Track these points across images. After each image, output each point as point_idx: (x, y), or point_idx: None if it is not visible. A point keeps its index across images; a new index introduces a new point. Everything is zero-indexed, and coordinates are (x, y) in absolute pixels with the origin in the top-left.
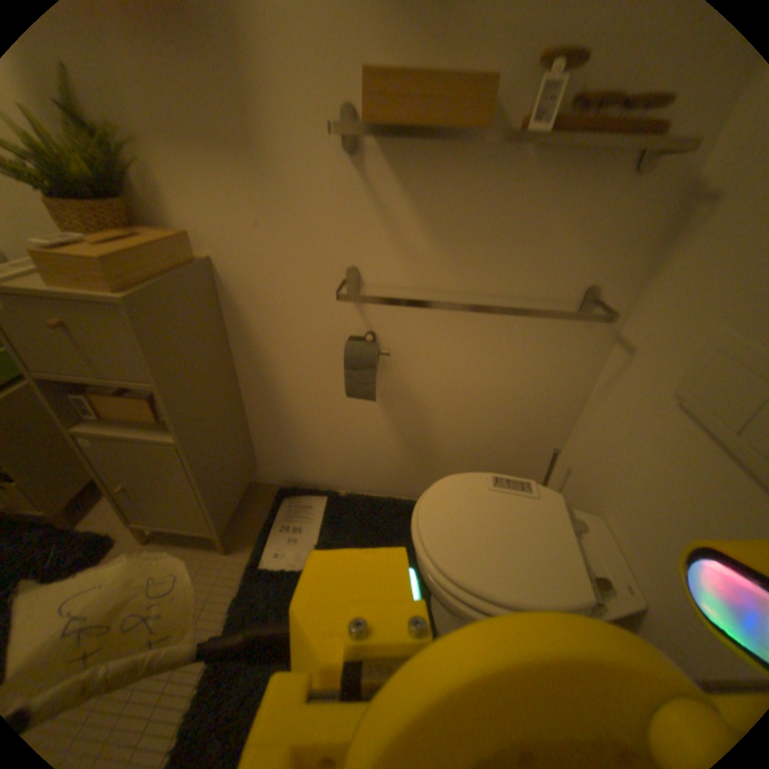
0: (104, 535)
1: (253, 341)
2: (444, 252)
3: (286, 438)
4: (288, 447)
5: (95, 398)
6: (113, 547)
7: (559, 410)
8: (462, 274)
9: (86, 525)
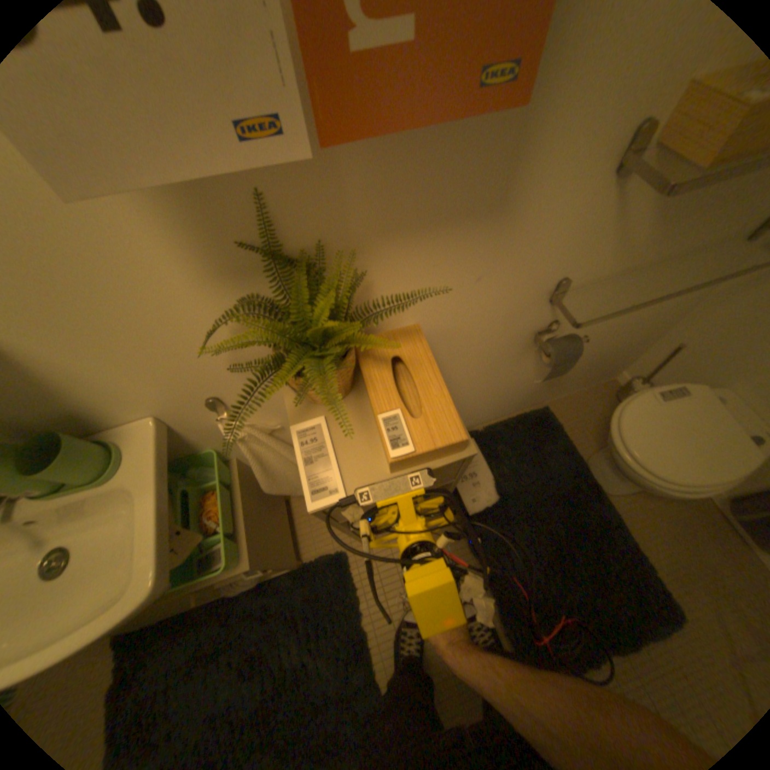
0: (331, 554)
1: None
2: (660, 234)
3: None
4: None
5: None
6: (344, 558)
7: (679, 311)
8: (665, 246)
9: (305, 555)
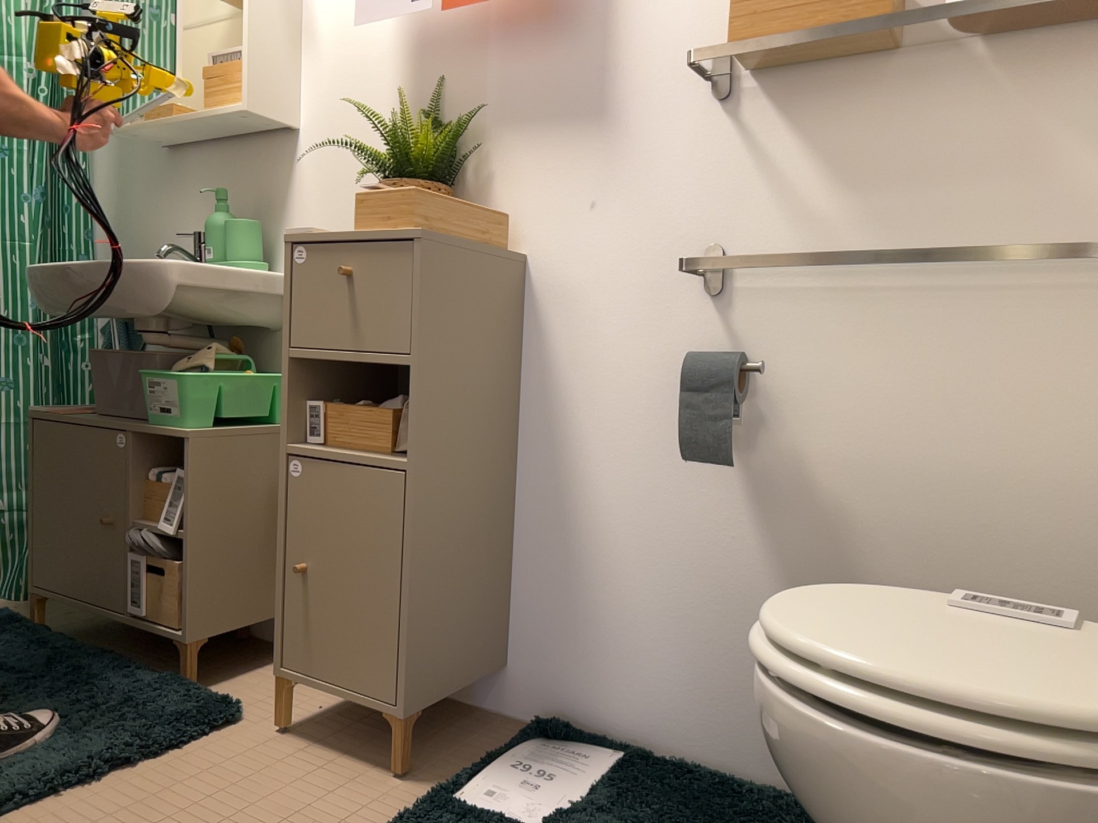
0: (238, 693)
1: (552, 378)
2: (848, 208)
3: (568, 583)
4: (567, 608)
5: (335, 405)
6: (241, 713)
7: None
8: (882, 238)
9: (218, 685)
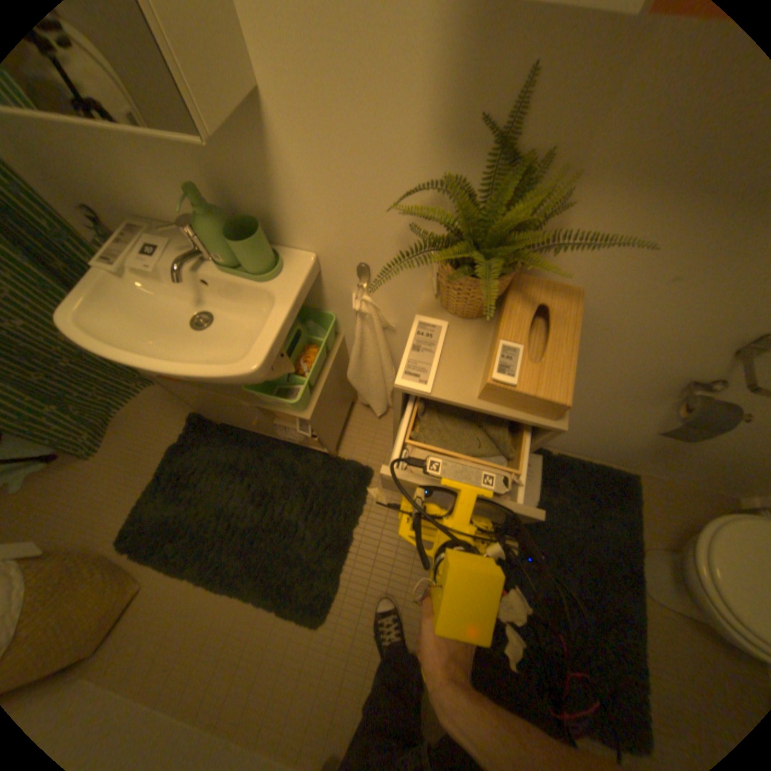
0: (363, 465)
1: None
2: None
3: None
4: None
5: None
6: (371, 475)
7: None
8: None
9: (343, 452)
